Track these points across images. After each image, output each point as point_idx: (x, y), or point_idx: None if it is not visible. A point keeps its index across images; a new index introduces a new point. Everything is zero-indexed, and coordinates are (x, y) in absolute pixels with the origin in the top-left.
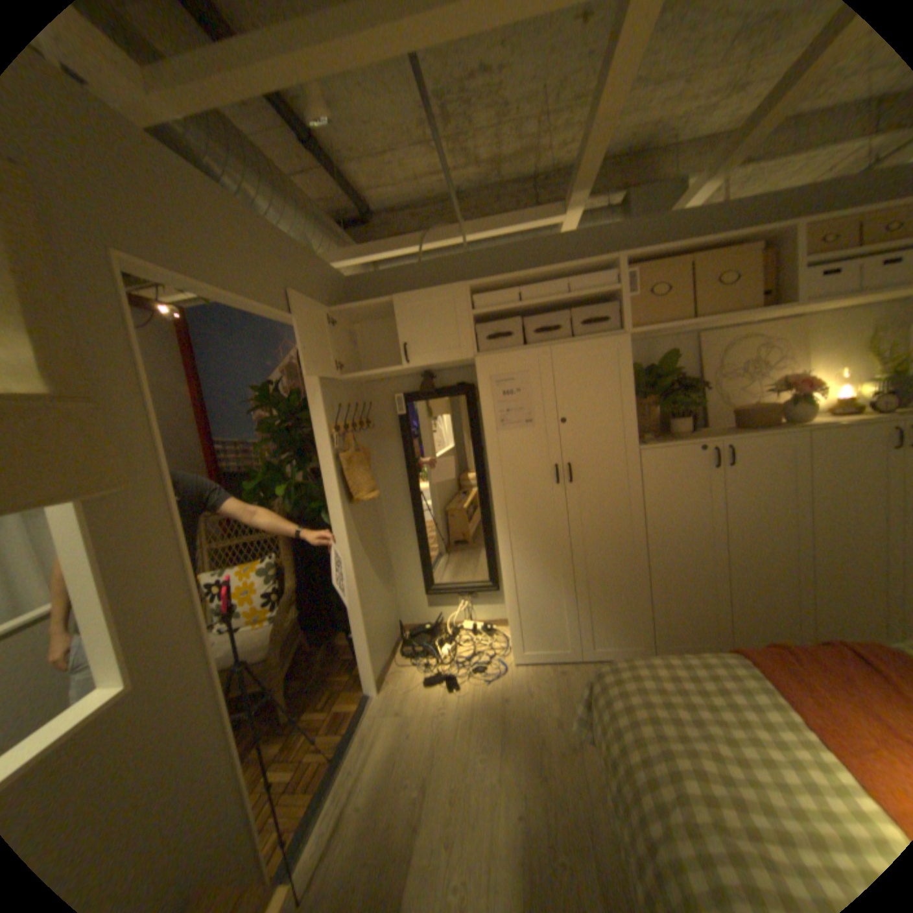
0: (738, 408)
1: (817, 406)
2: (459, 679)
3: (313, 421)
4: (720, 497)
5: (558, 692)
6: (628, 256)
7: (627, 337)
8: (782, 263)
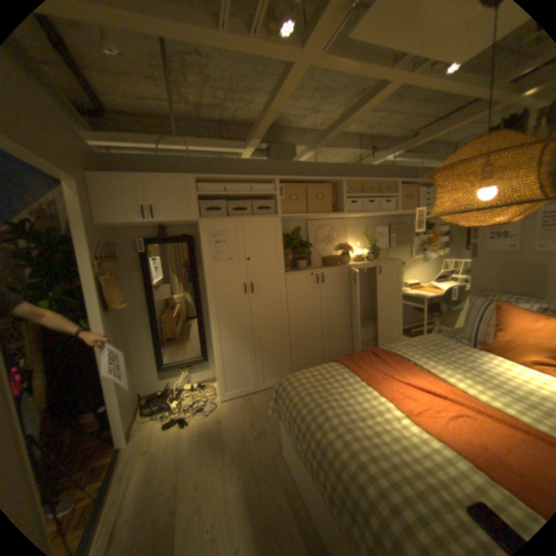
0: (322, 257)
1: (350, 257)
2: (186, 419)
3: (76, 252)
4: (317, 297)
5: (247, 409)
6: (279, 178)
7: (279, 218)
8: (338, 194)
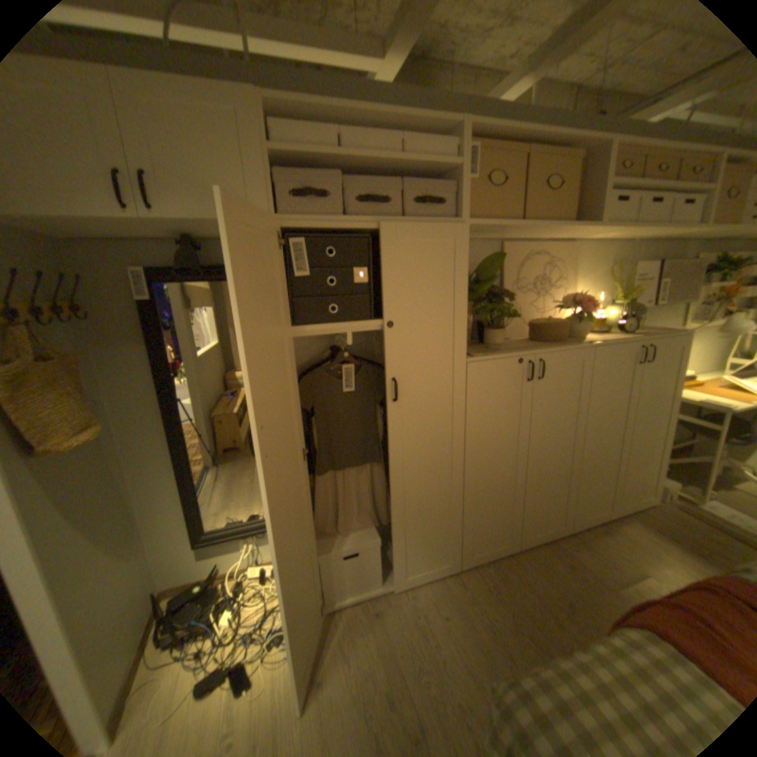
0: (531, 321)
1: (591, 323)
2: (248, 665)
3: None
4: (523, 408)
5: (376, 647)
6: (474, 122)
7: (465, 226)
8: (590, 179)
